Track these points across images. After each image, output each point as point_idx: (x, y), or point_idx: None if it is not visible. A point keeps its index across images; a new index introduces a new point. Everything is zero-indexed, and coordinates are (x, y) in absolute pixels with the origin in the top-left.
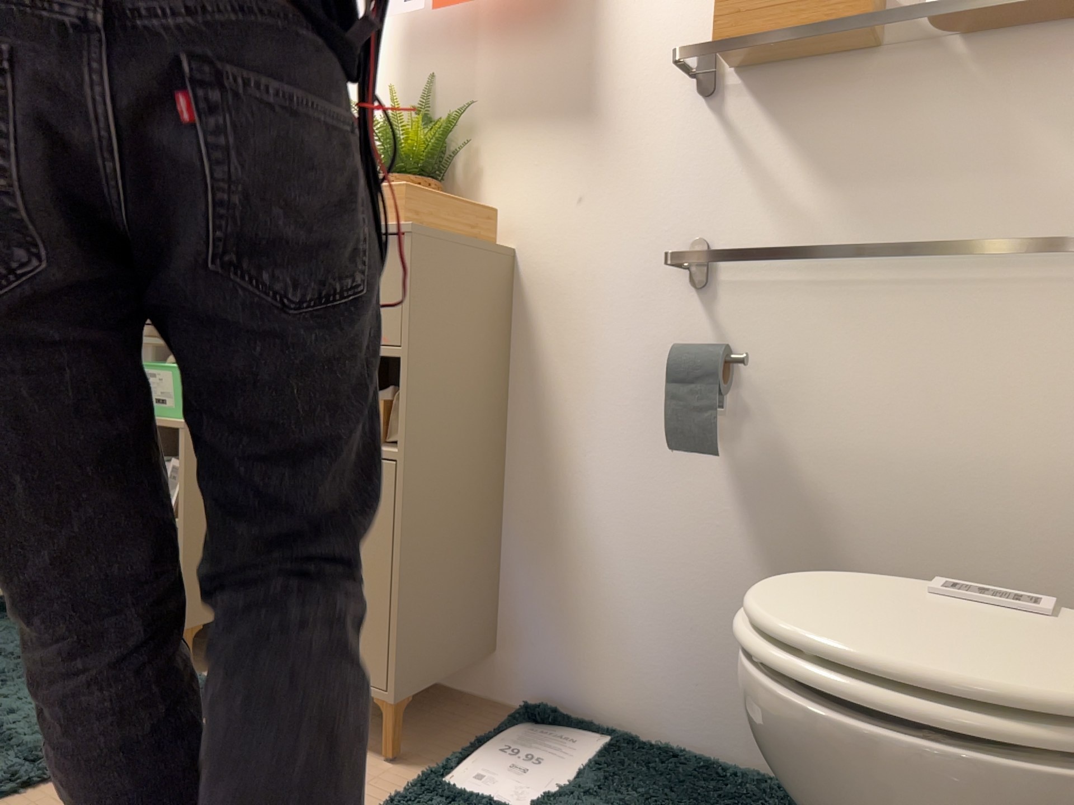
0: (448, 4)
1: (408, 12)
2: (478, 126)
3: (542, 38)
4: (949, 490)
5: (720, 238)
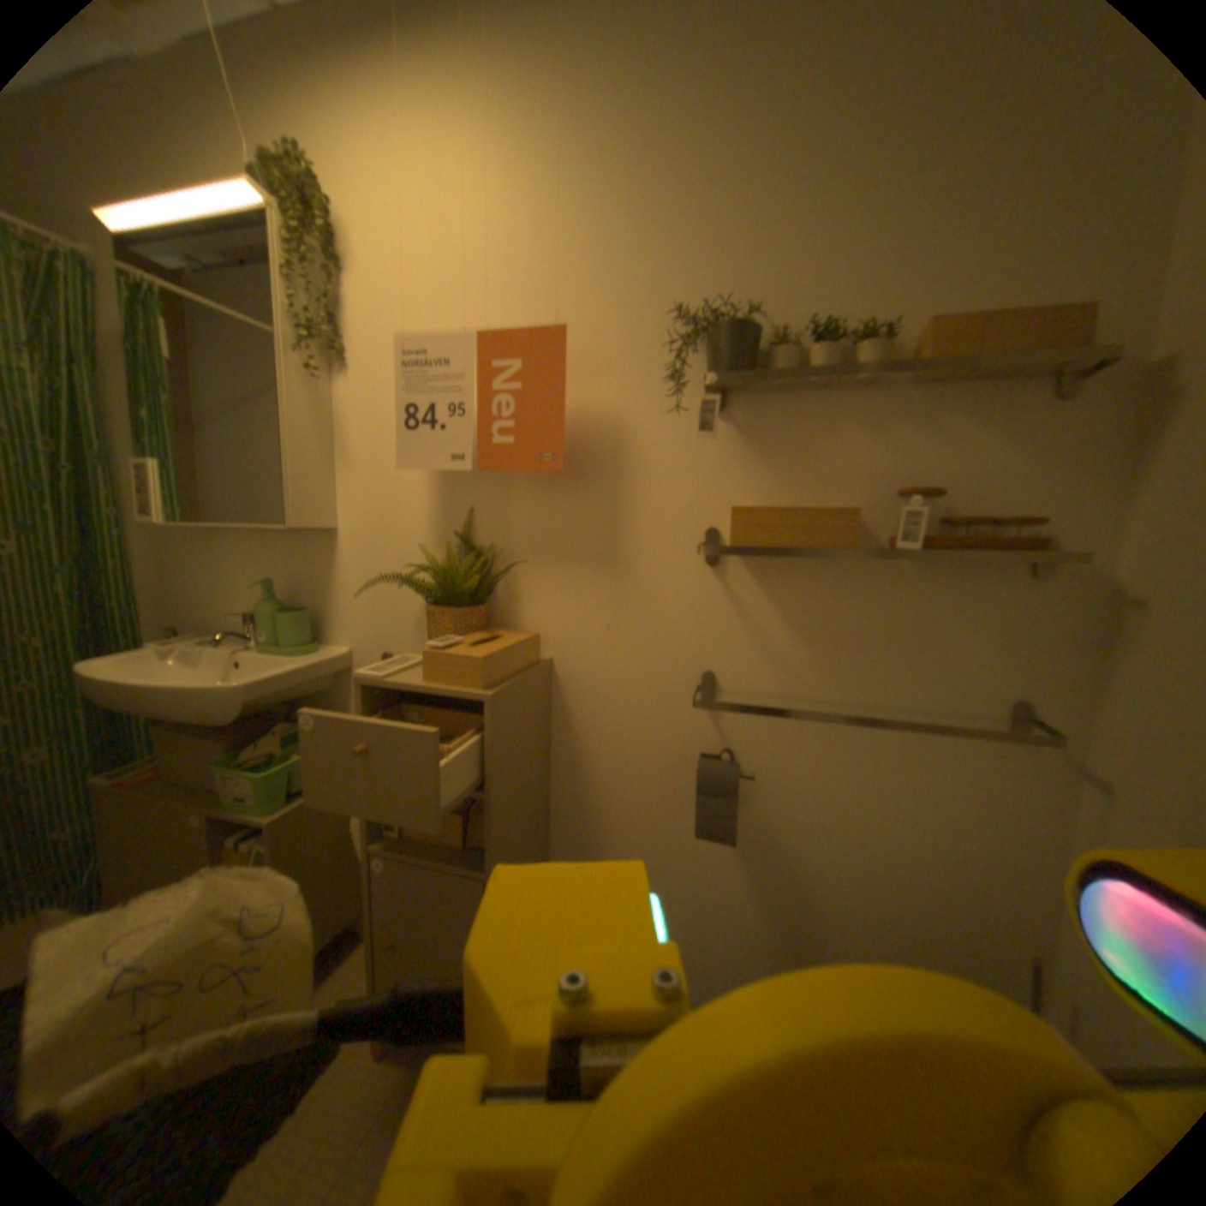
0: (493, 463)
1: (453, 463)
2: (515, 553)
3: (572, 490)
4: (898, 865)
5: (728, 671)
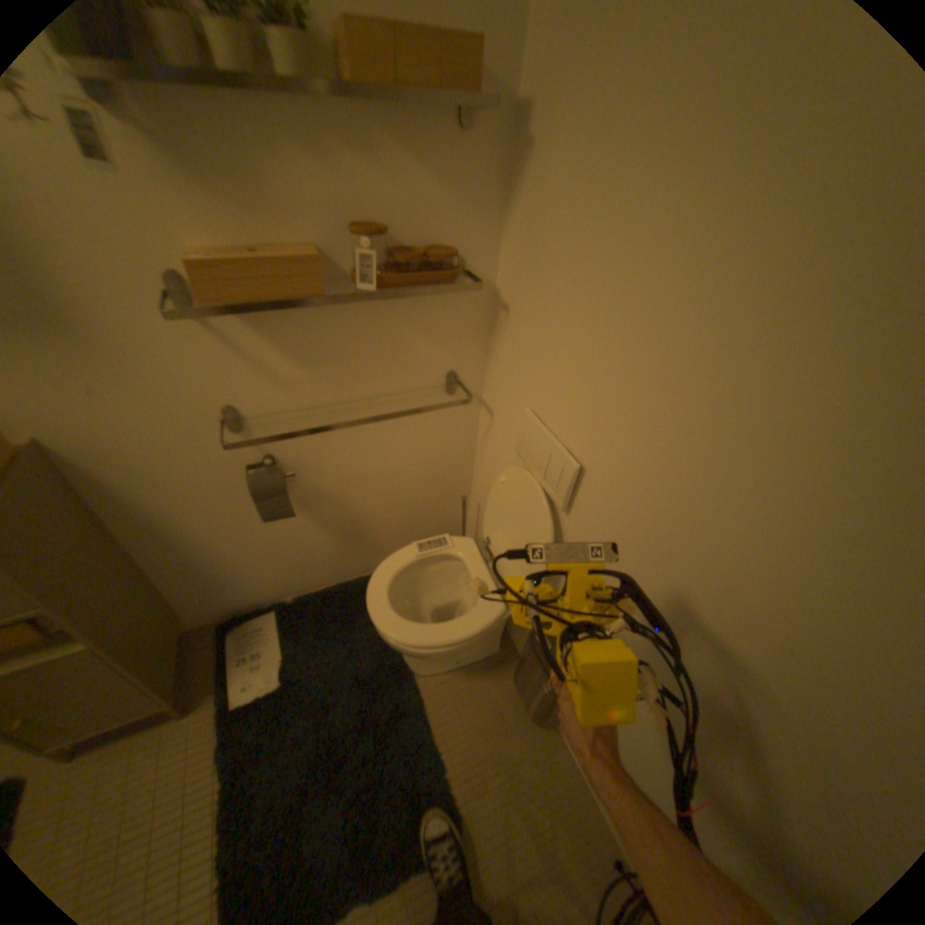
0: None
1: None
2: None
3: None
4: (395, 478)
5: (245, 402)
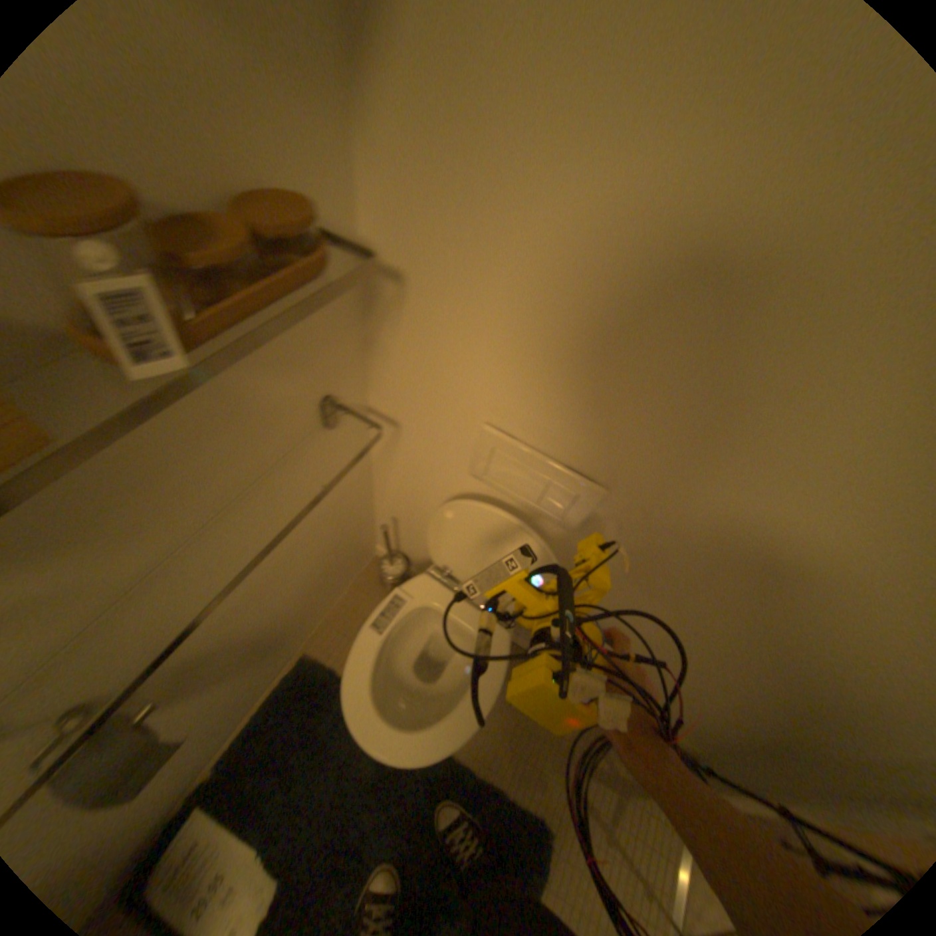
0: None
1: None
2: None
3: None
4: (289, 562)
5: None
